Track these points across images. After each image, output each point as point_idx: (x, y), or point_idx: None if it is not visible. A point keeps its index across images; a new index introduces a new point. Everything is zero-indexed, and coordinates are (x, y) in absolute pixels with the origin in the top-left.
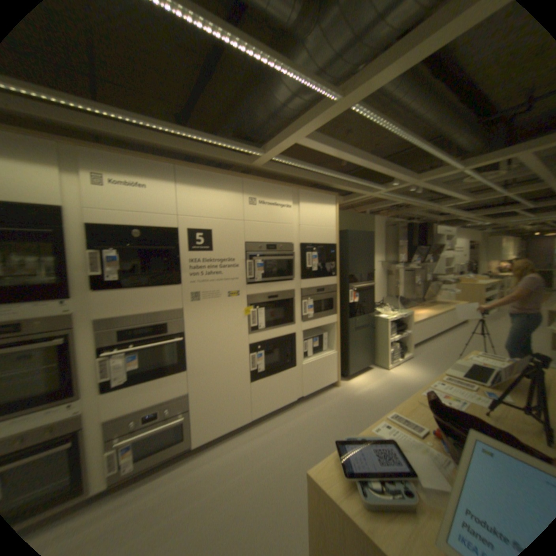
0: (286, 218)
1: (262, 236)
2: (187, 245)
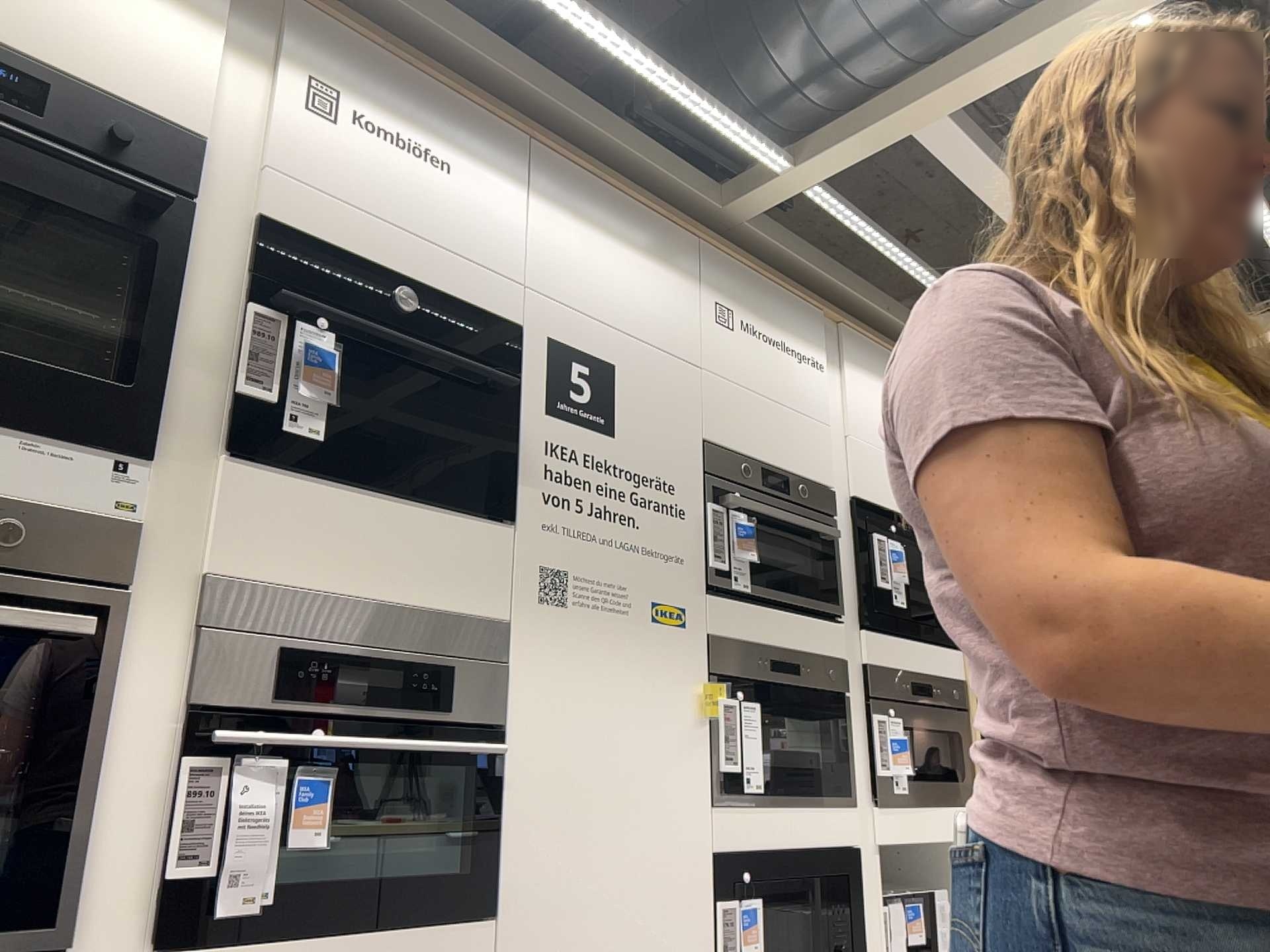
0: (805, 402)
1: (745, 435)
2: (550, 395)
